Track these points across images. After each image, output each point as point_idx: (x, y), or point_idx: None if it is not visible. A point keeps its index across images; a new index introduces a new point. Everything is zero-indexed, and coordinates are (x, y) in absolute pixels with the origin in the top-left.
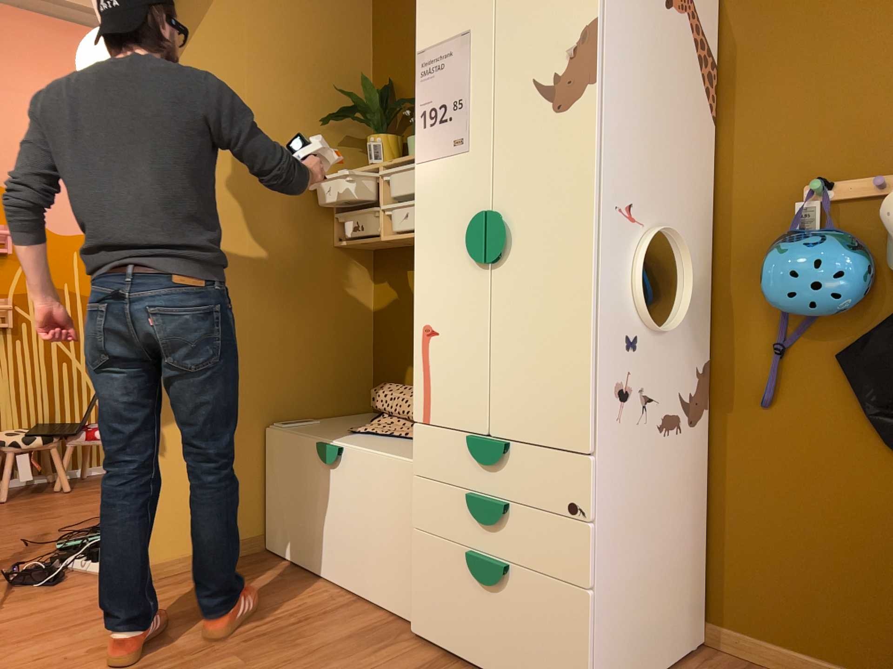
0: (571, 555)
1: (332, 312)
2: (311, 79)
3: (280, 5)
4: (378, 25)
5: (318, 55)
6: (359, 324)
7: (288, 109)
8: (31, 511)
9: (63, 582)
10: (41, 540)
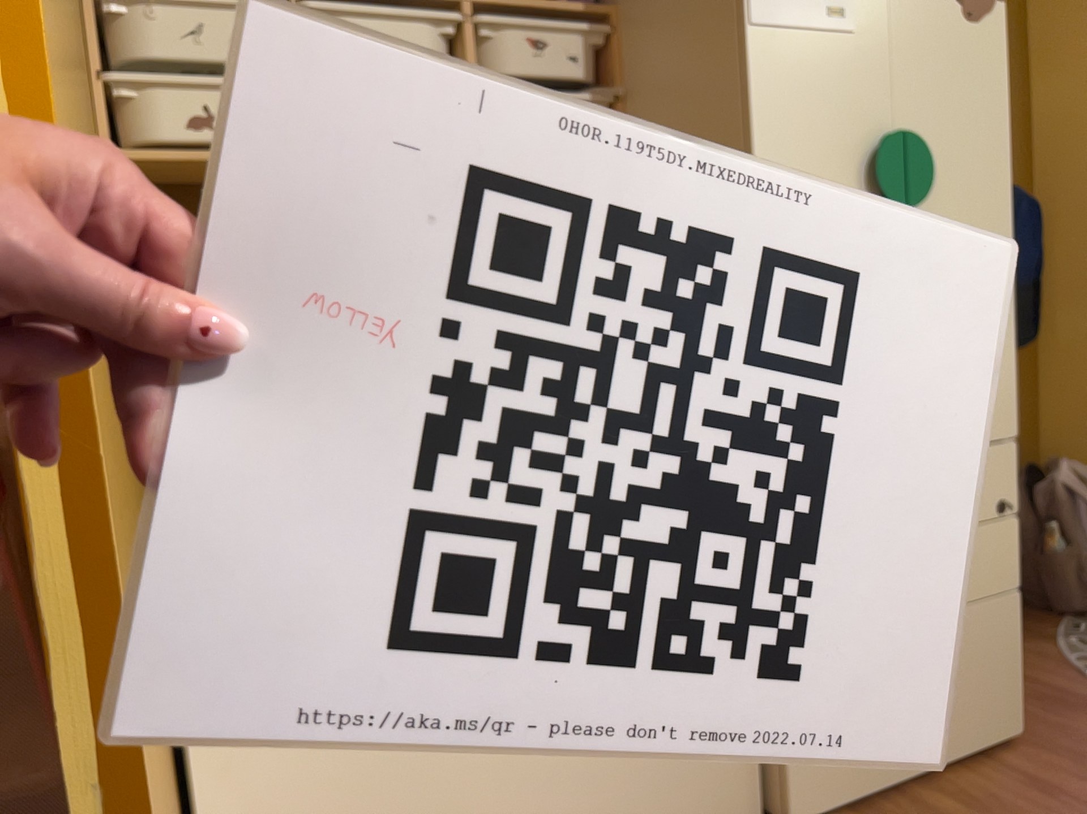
0: (1004, 559)
1: None
2: None
3: None
4: None
5: None
6: None
7: None
8: None
9: None
10: None
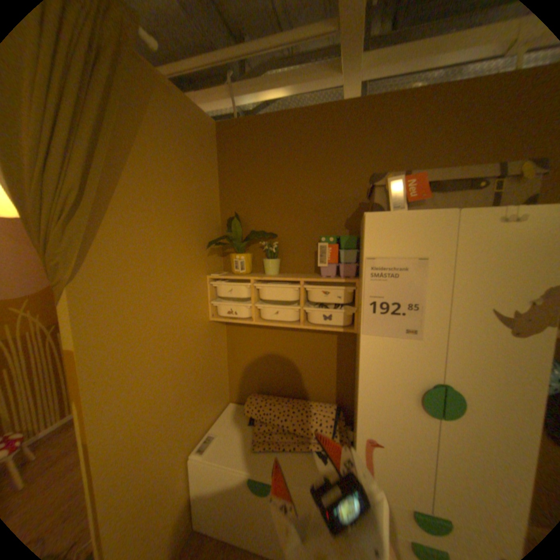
0: None
1: (211, 360)
2: (192, 214)
3: (170, 159)
4: (223, 173)
5: (194, 197)
6: (222, 358)
7: (181, 240)
8: None
9: None
10: None
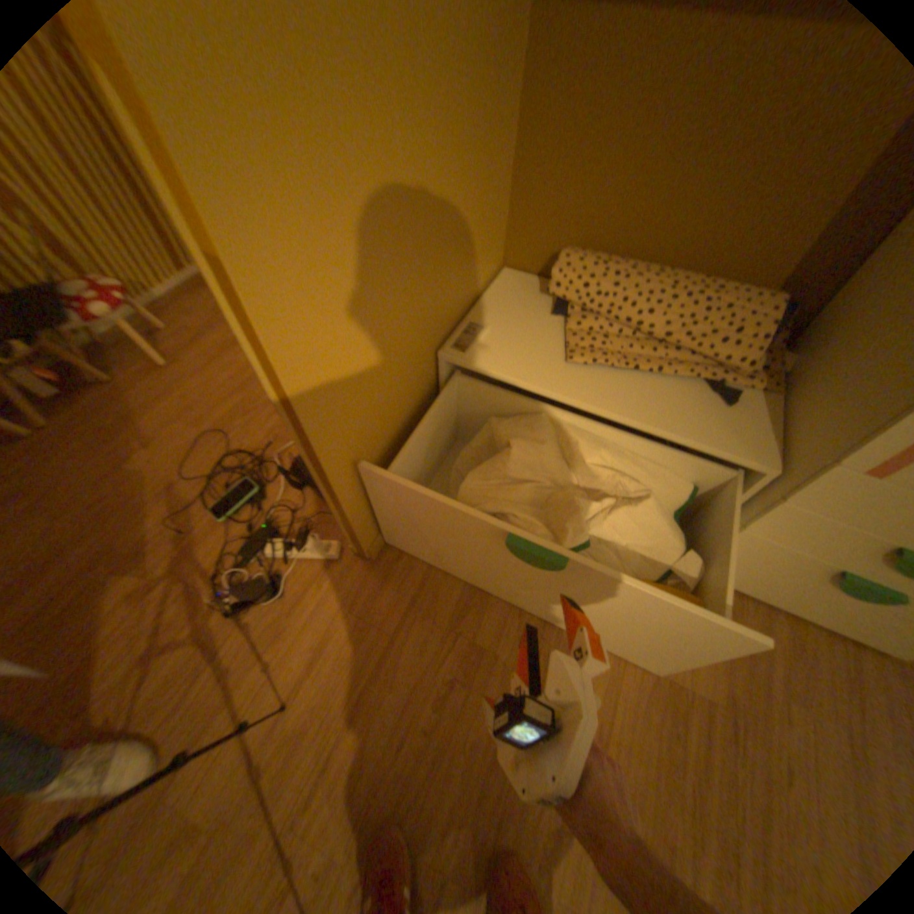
0: None
1: (487, 125)
2: None
3: None
4: None
5: None
6: (507, 132)
7: None
8: (104, 441)
9: (289, 585)
10: (178, 501)
